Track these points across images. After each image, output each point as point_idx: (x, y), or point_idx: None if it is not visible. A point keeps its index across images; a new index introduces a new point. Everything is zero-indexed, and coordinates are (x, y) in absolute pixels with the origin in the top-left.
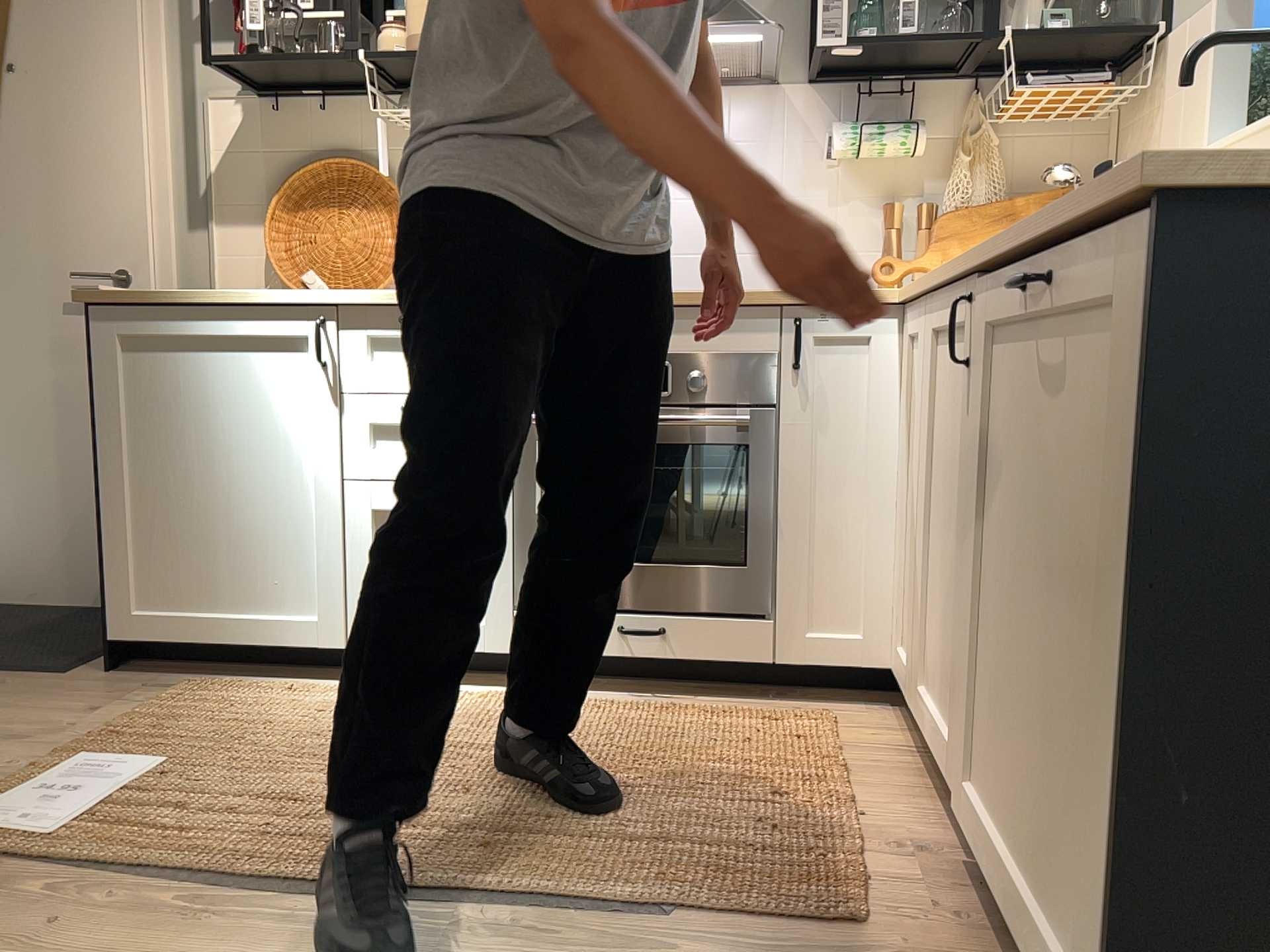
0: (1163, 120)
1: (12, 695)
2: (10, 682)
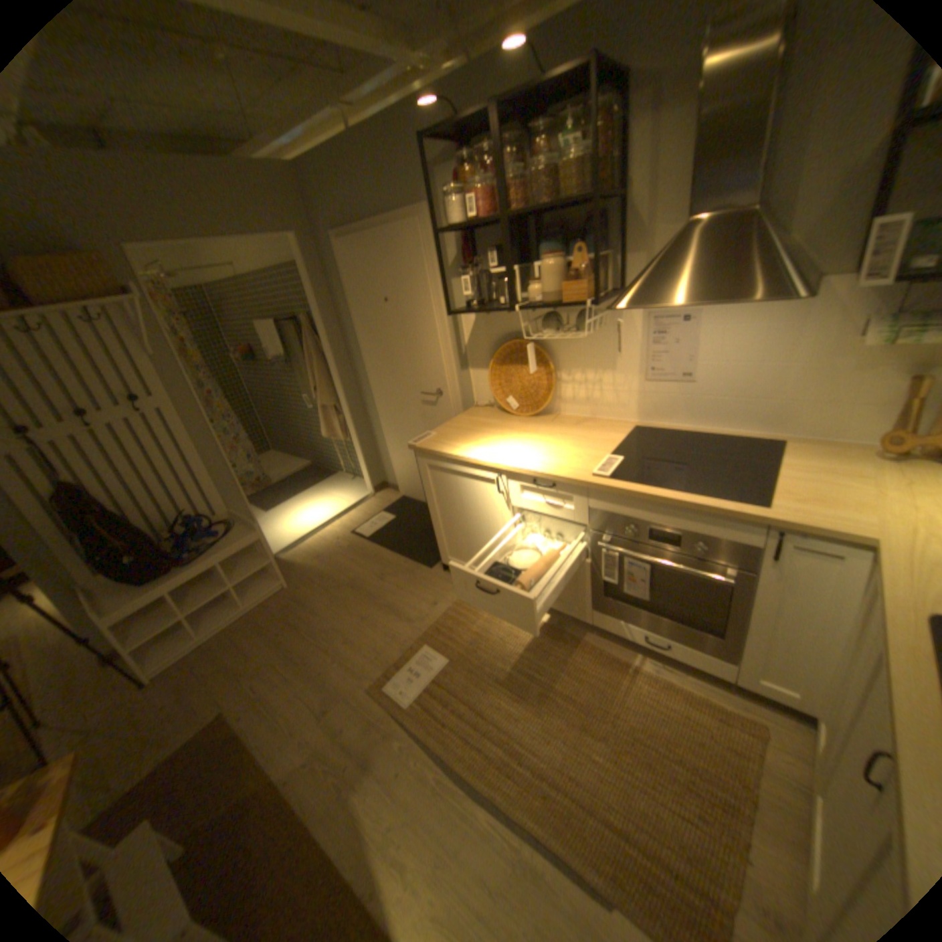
0: None
1: (414, 581)
2: (415, 569)
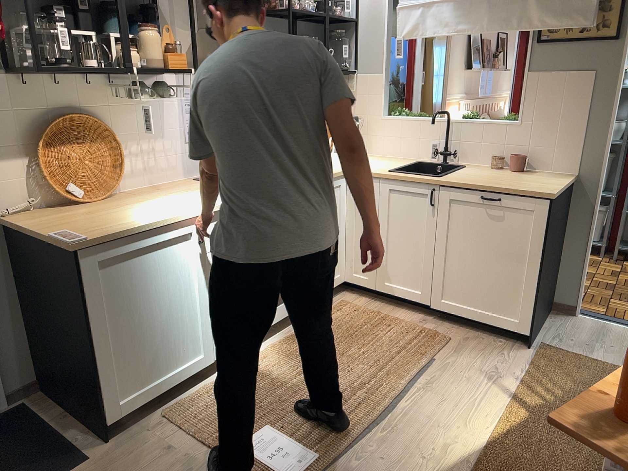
0: (359, 99)
1: None
2: None
